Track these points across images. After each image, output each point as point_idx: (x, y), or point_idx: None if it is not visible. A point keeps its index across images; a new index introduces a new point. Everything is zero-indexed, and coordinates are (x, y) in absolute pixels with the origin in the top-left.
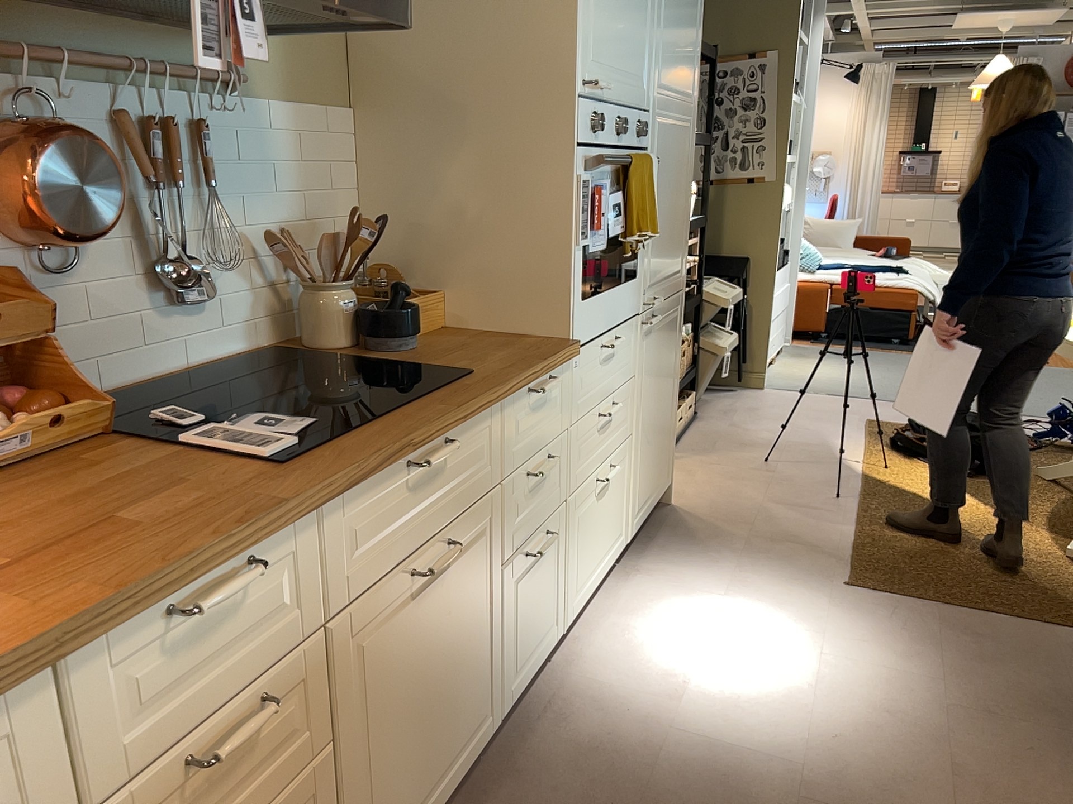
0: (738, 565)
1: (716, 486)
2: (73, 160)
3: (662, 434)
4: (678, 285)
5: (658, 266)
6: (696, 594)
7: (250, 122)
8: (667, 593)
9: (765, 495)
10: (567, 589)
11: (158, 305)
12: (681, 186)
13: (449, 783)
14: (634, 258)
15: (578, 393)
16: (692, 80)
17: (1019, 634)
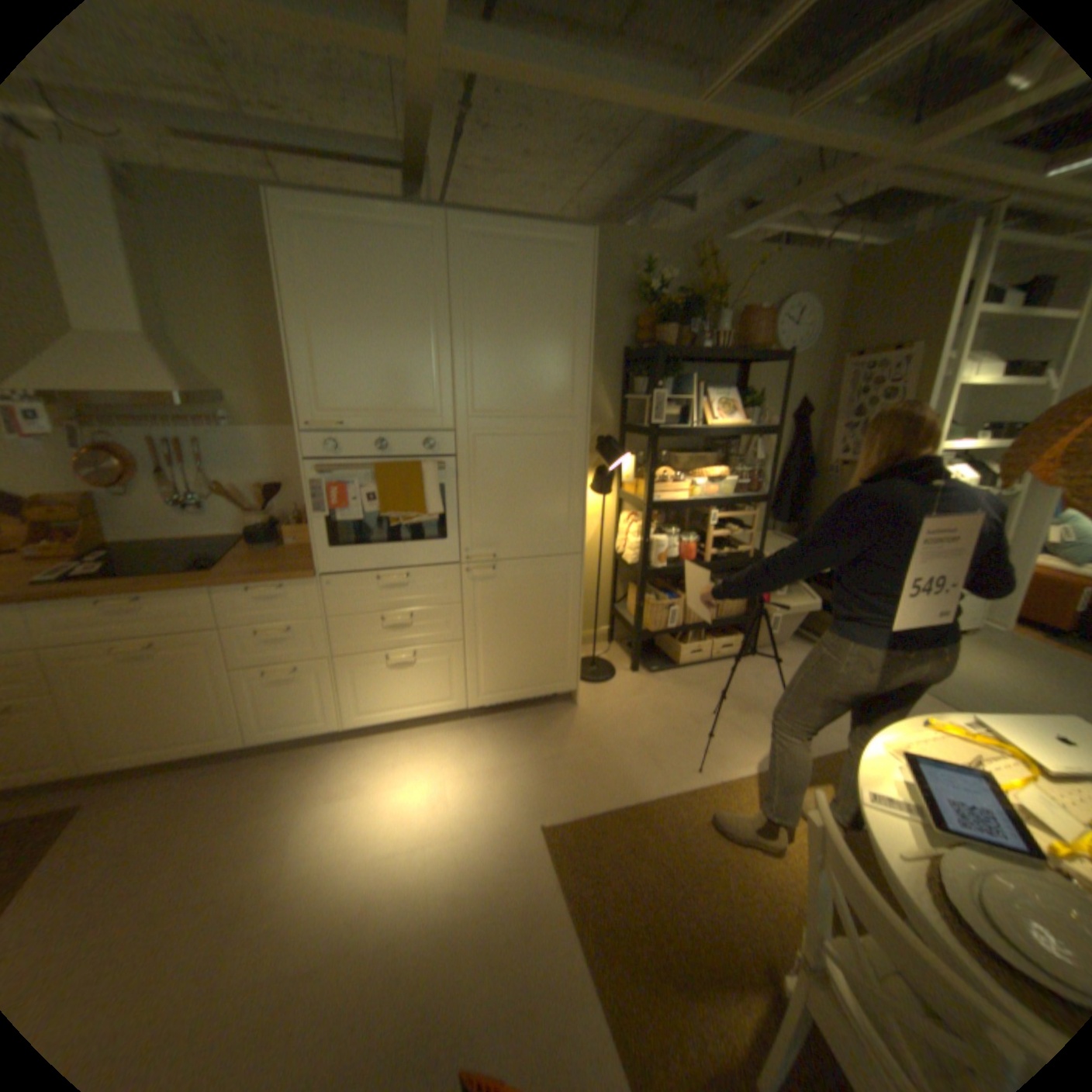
0: (517, 767)
1: (630, 712)
2: (93, 461)
3: (537, 652)
4: (558, 550)
5: (496, 535)
6: (458, 765)
7: (230, 438)
8: (449, 753)
9: (648, 738)
10: (339, 710)
11: (174, 513)
12: (548, 480)
13: (177, 756)
14: (440, 528)
15: (334, 602)
16: (562, 400)
17: (558, 981)
